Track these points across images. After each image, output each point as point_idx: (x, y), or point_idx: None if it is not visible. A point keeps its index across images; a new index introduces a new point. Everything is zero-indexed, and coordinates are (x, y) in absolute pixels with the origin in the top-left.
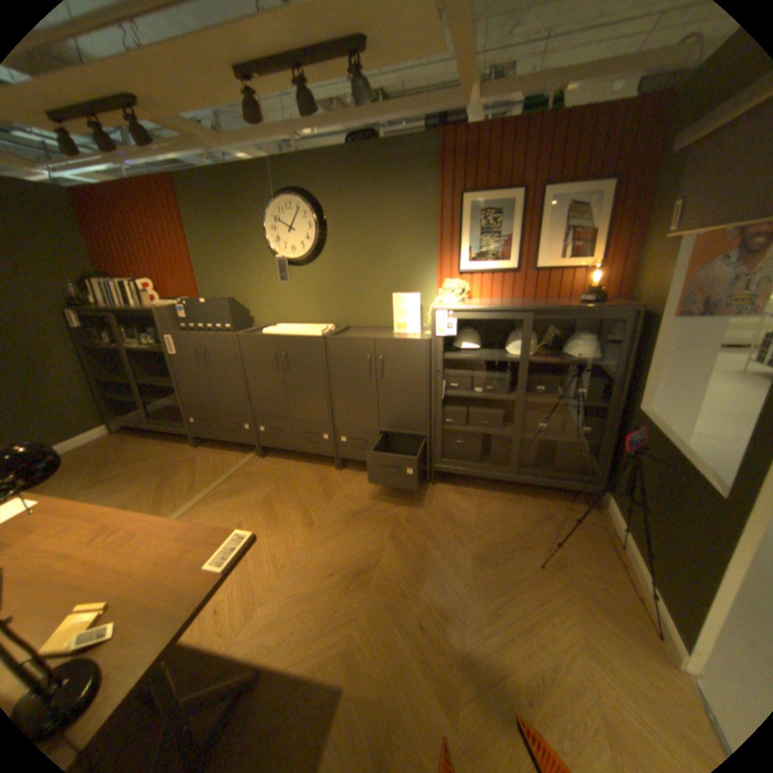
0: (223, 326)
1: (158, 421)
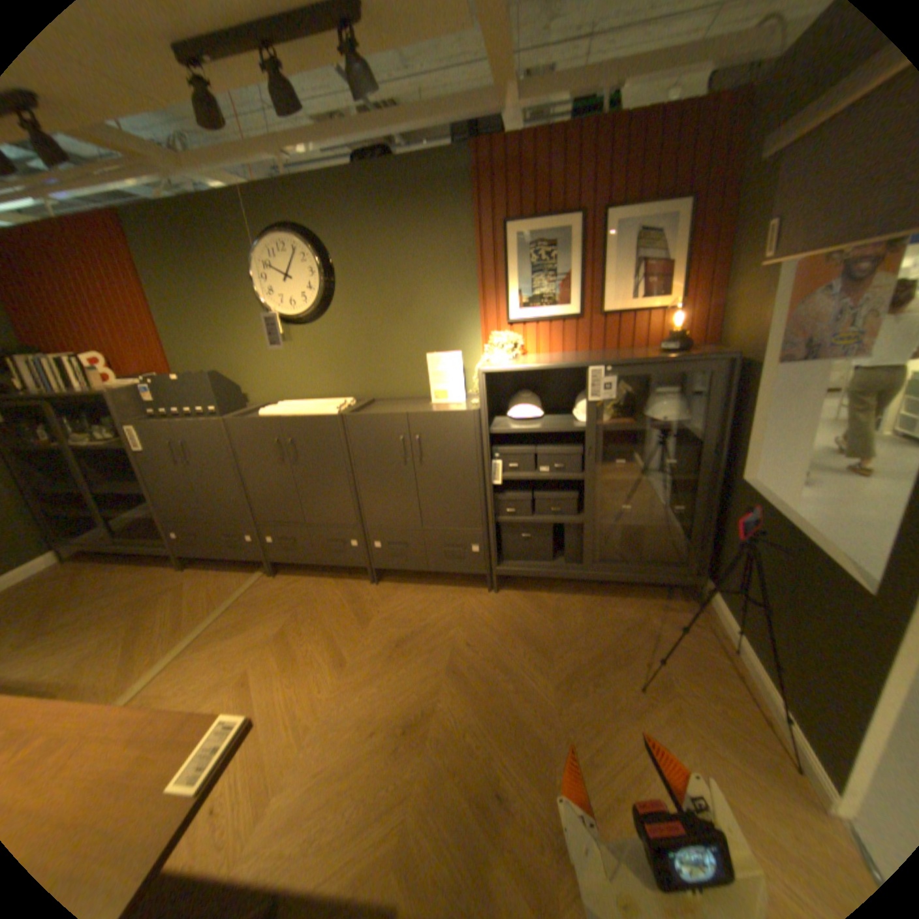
0: (205, 410)
1: (127, 541)
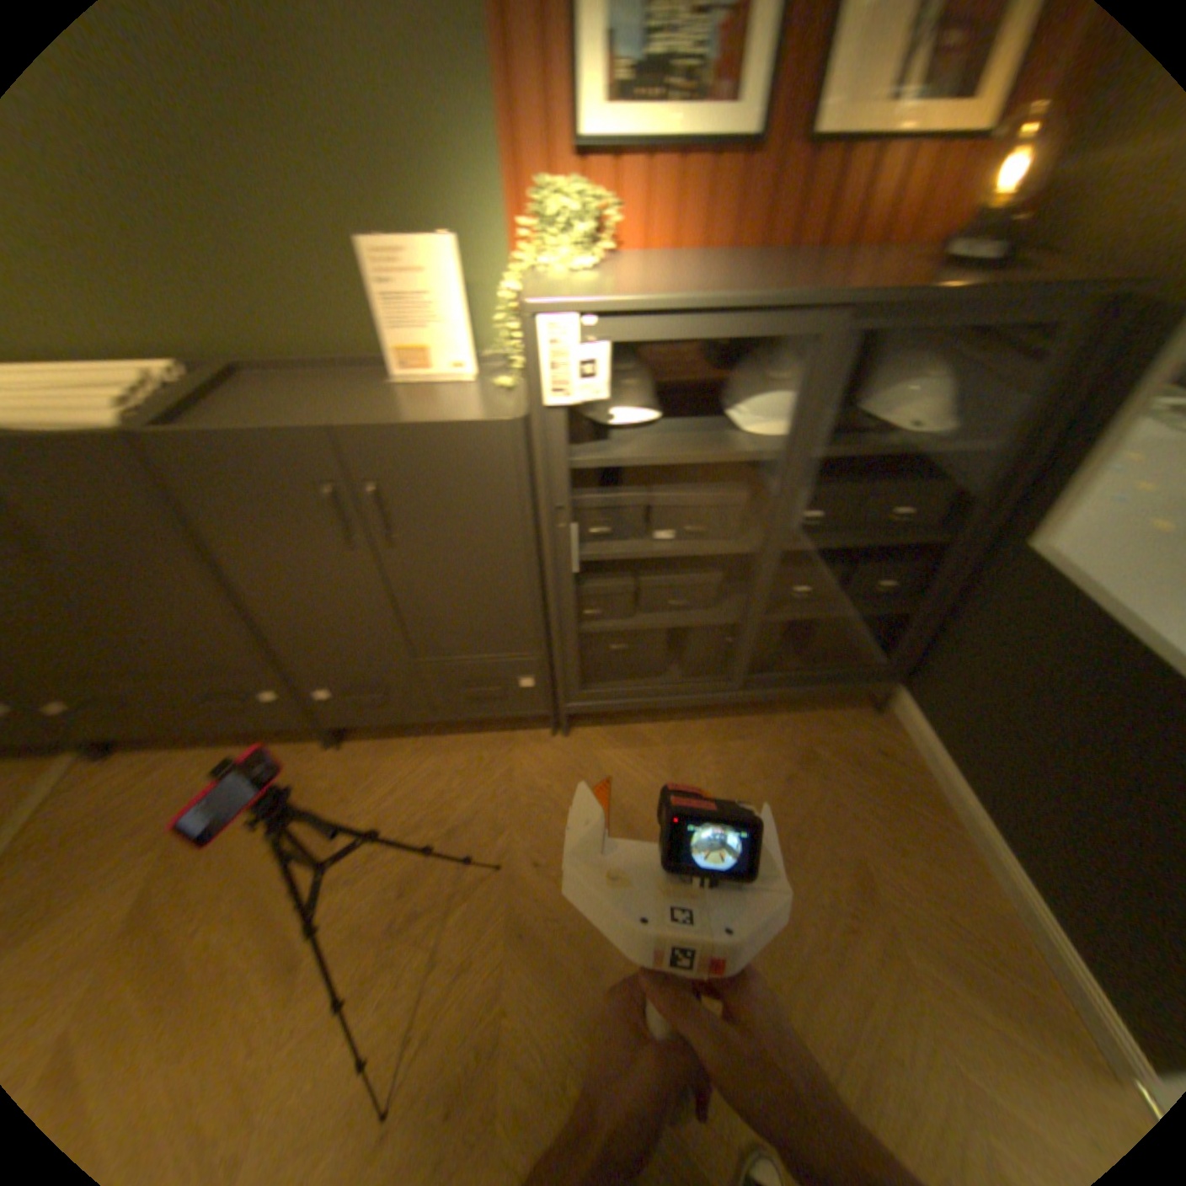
0: None
1: None
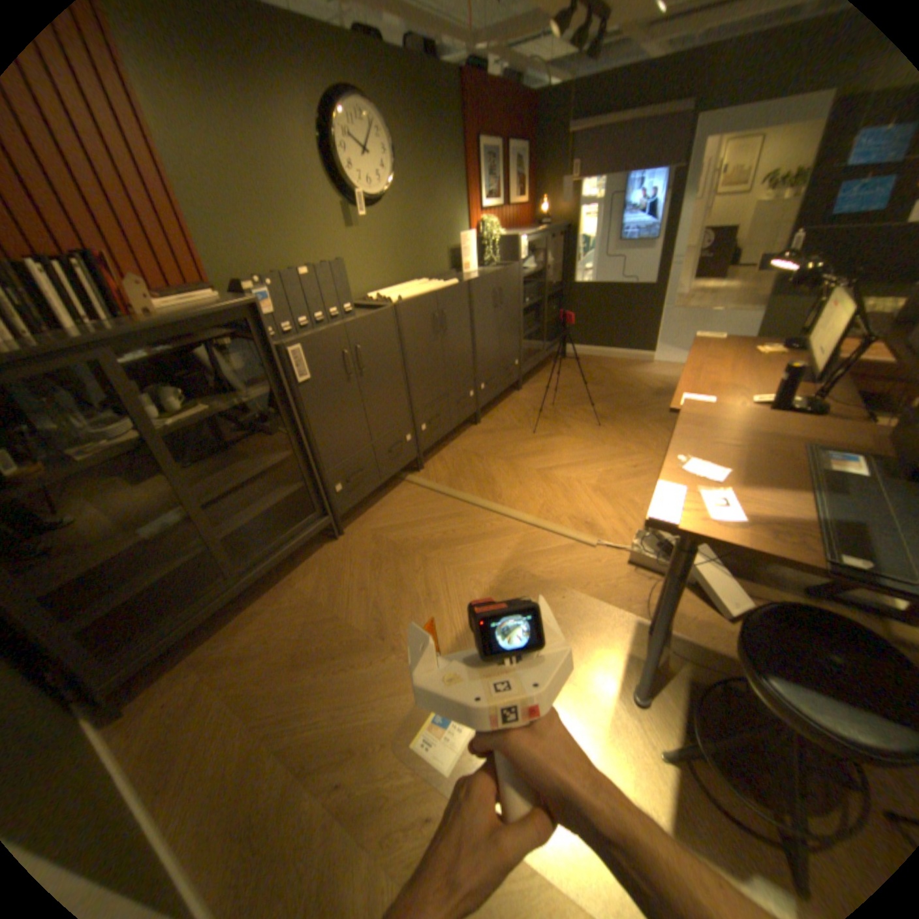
0: (341, 309)
1: (263, 552)
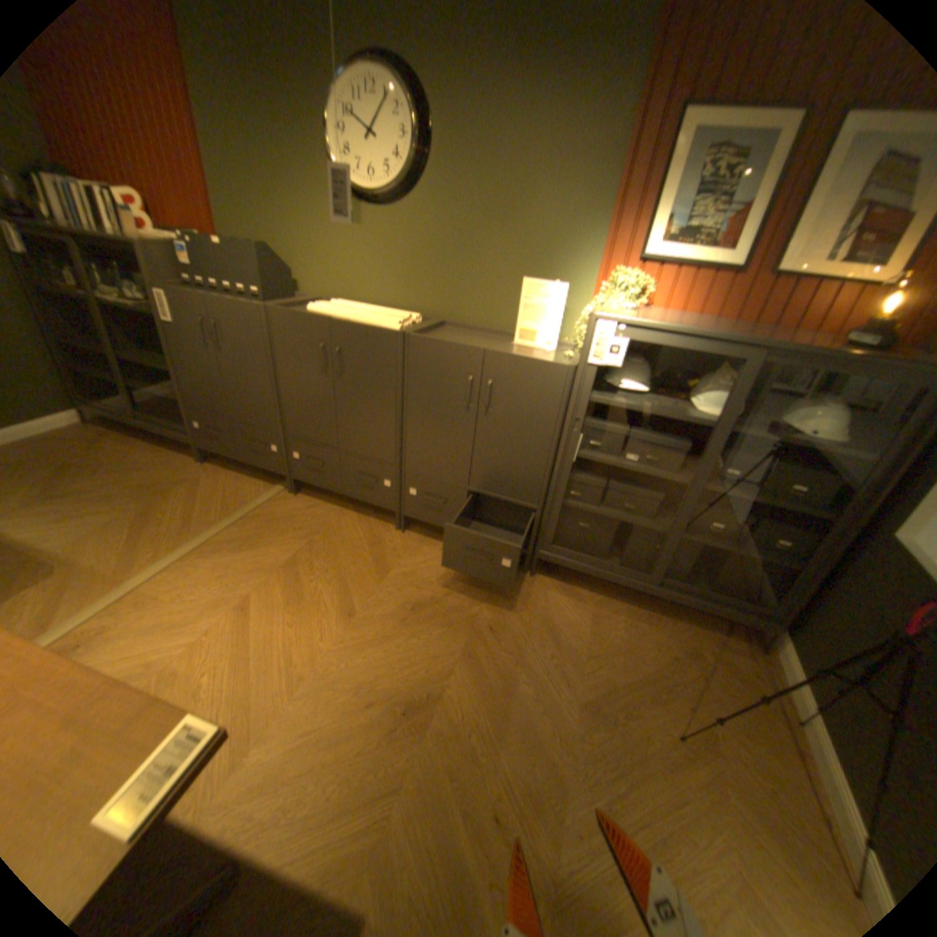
0: (247, 289)
1: (150, 418)
